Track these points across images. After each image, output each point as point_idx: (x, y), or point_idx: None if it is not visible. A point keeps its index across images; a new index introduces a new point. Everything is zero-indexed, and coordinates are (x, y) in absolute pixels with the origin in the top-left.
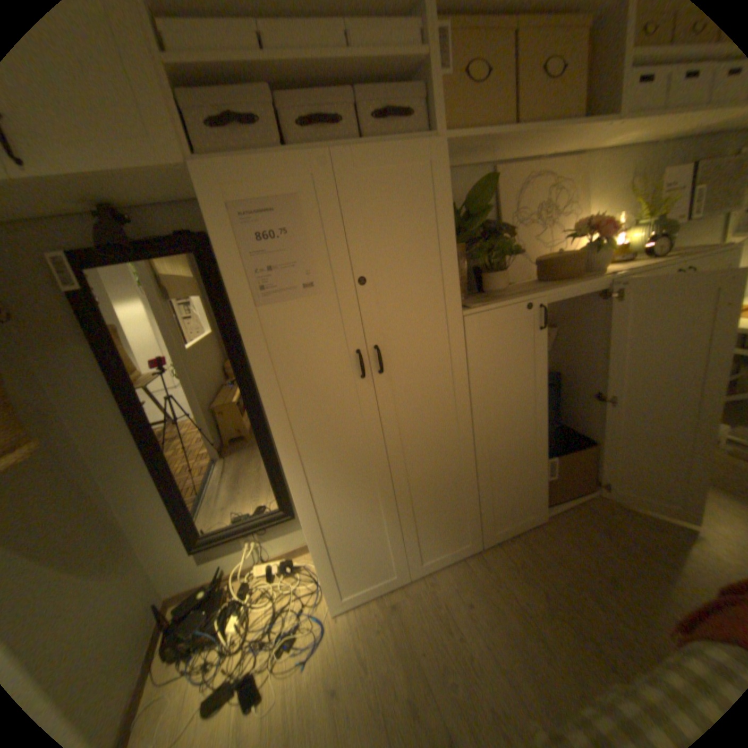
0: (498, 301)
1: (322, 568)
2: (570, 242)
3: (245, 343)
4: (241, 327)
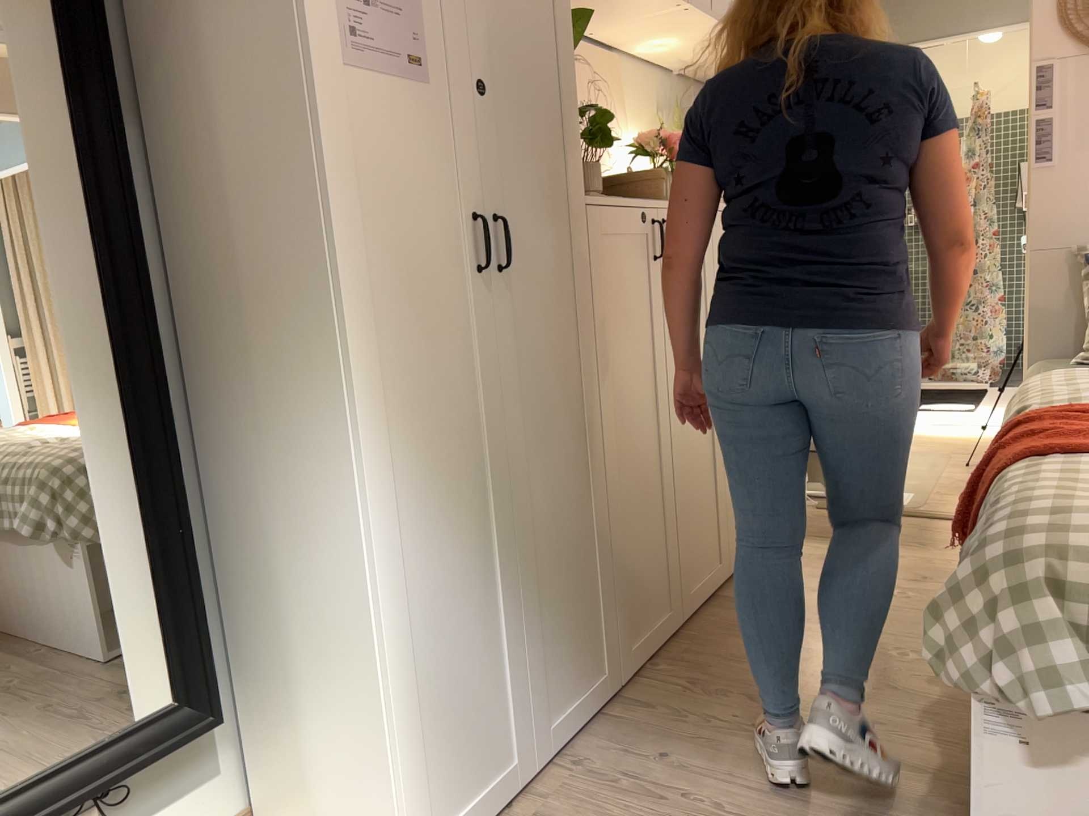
0: (613, 196)
1: (400, 749)
2: (622, 169)
3: (316, 127)
4: (311, 90)
